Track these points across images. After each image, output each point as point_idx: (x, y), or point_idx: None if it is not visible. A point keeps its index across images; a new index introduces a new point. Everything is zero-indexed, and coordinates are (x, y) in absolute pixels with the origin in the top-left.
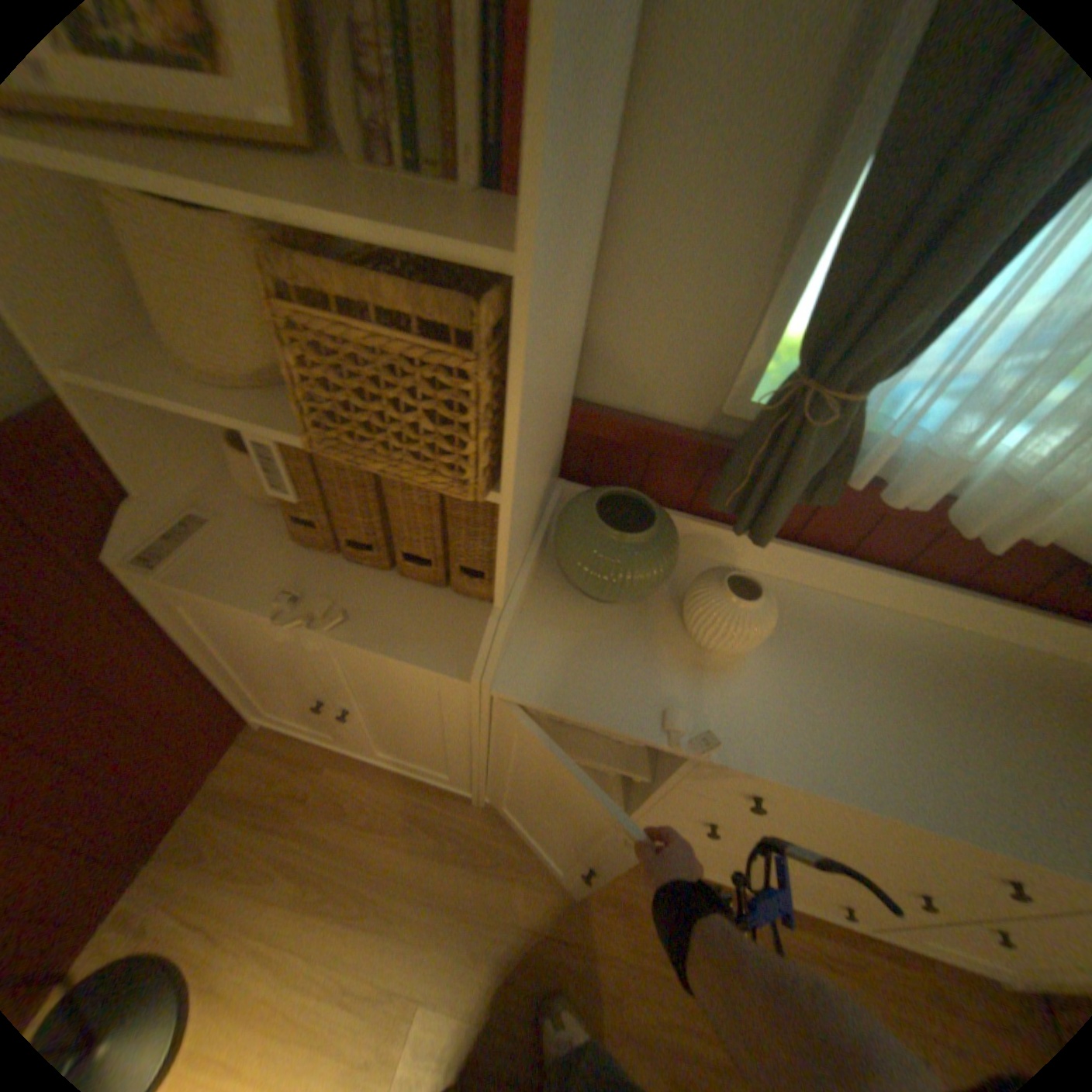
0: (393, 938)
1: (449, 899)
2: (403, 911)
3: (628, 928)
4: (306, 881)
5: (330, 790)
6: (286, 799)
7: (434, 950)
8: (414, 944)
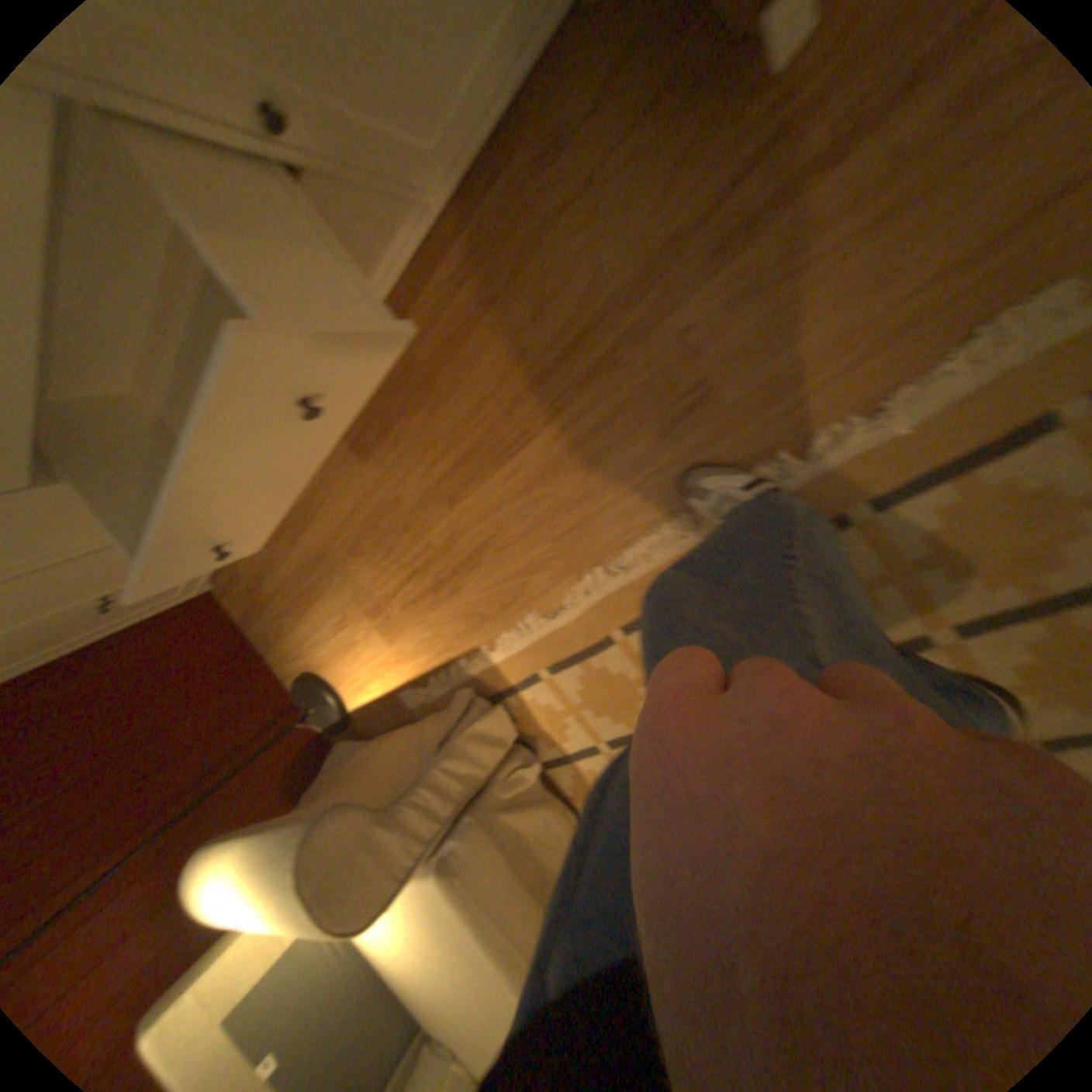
0: (322, 588)
1: (313, 550)
2: (312, 576)
3: (364, 452)
4: (287, 608)
5: (247, 570)
6: (248, 593)
7: (334, 575)
8: (328, 582)
